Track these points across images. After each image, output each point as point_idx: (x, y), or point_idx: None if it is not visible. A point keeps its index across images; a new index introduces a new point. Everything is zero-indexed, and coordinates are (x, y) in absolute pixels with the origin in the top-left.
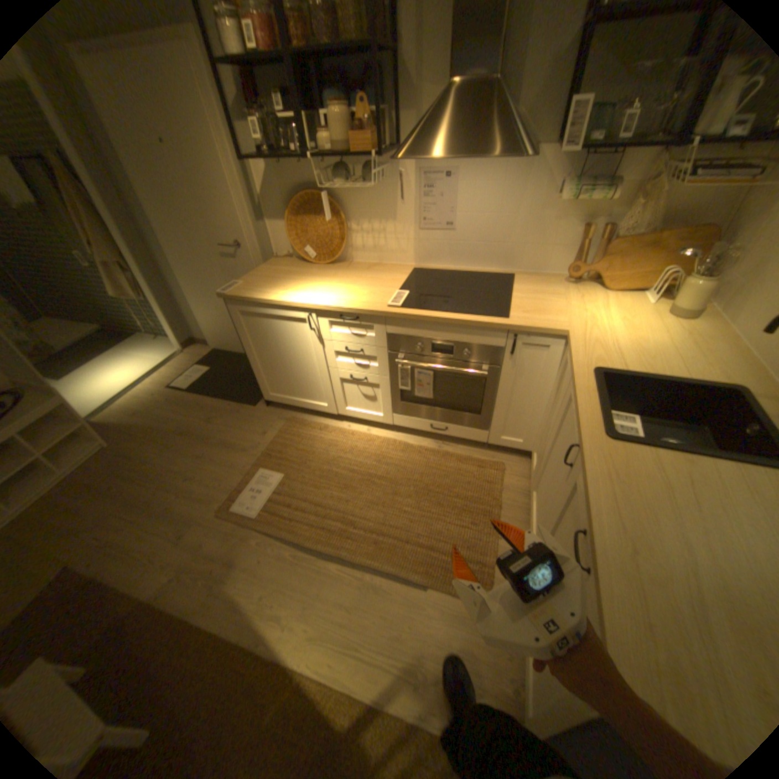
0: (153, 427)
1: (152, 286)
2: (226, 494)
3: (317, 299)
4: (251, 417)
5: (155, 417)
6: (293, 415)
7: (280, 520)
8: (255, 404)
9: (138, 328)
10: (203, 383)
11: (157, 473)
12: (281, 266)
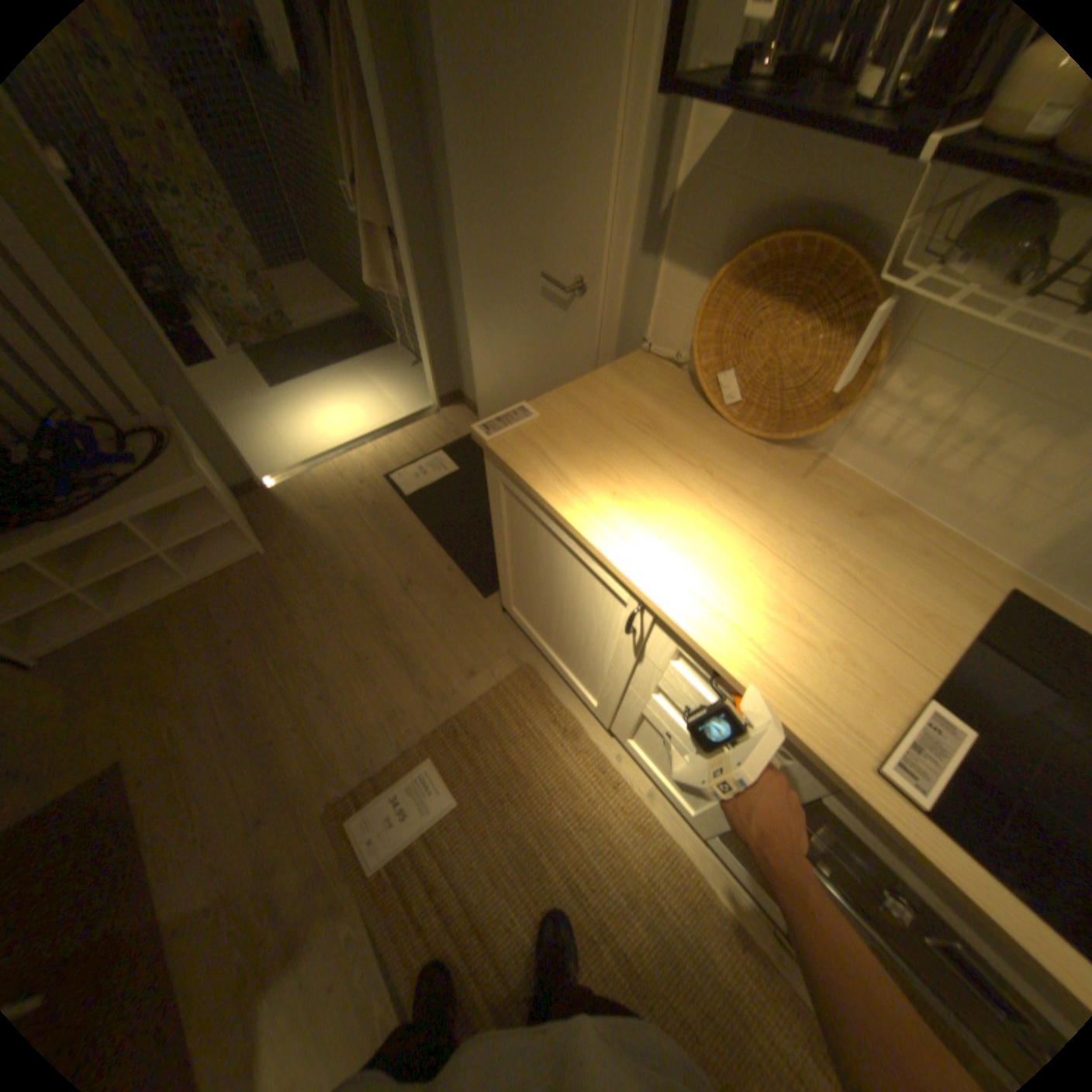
0: (331, 553)
1: (427, 286)
2: (356, 778)
3: (678, 593)
4: (467, 623)
5: (342, 533)
6: (534, 663)
7: (403, 919)
8: (486, 596)
9: (399, 336)
10: (435, 497)
11: (293, 655)
12: (645, 391)
